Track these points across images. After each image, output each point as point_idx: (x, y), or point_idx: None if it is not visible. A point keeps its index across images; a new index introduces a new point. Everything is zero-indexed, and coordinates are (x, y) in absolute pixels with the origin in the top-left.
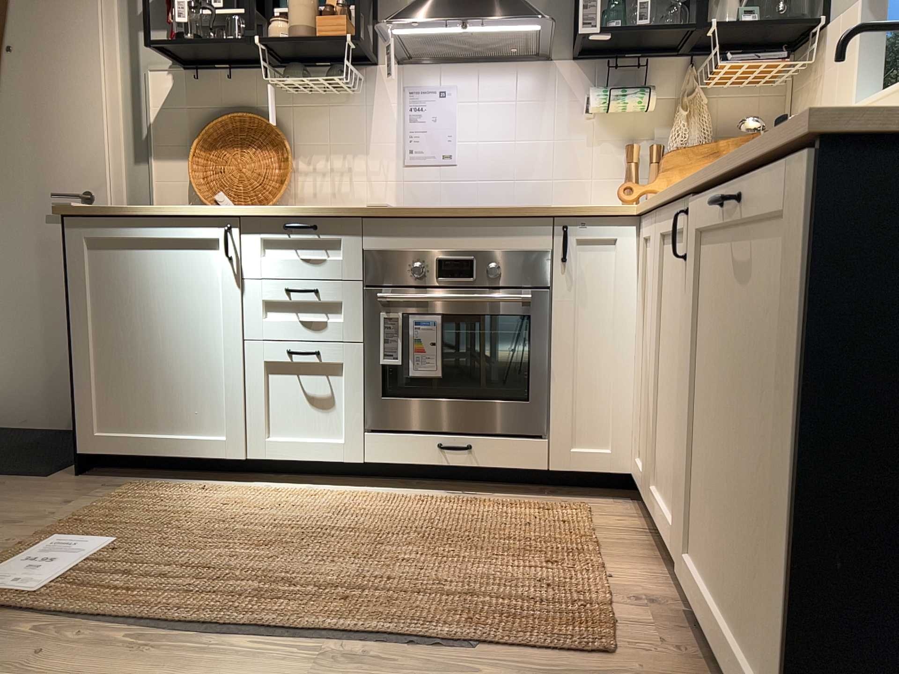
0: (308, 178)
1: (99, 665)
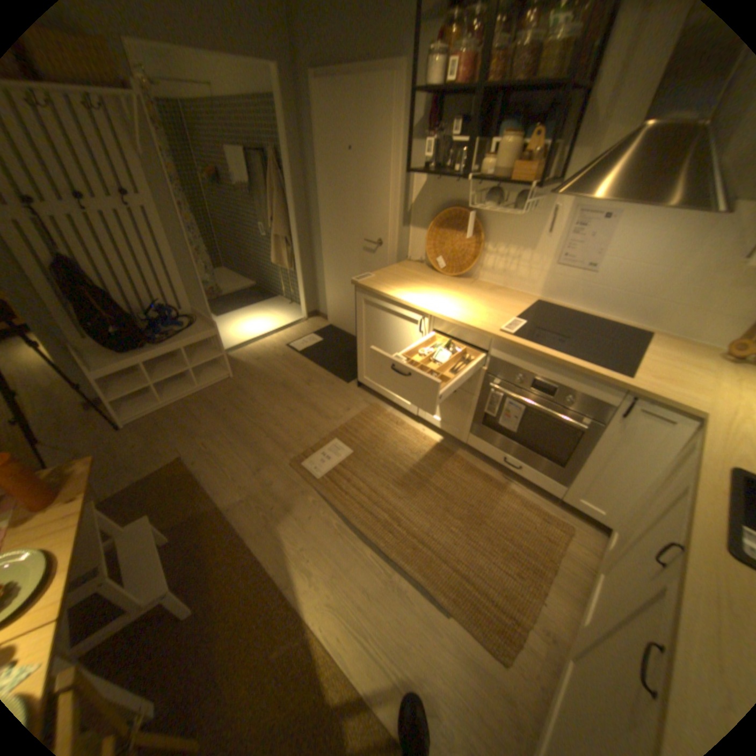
0: (492, 256)
1: (324, 532)
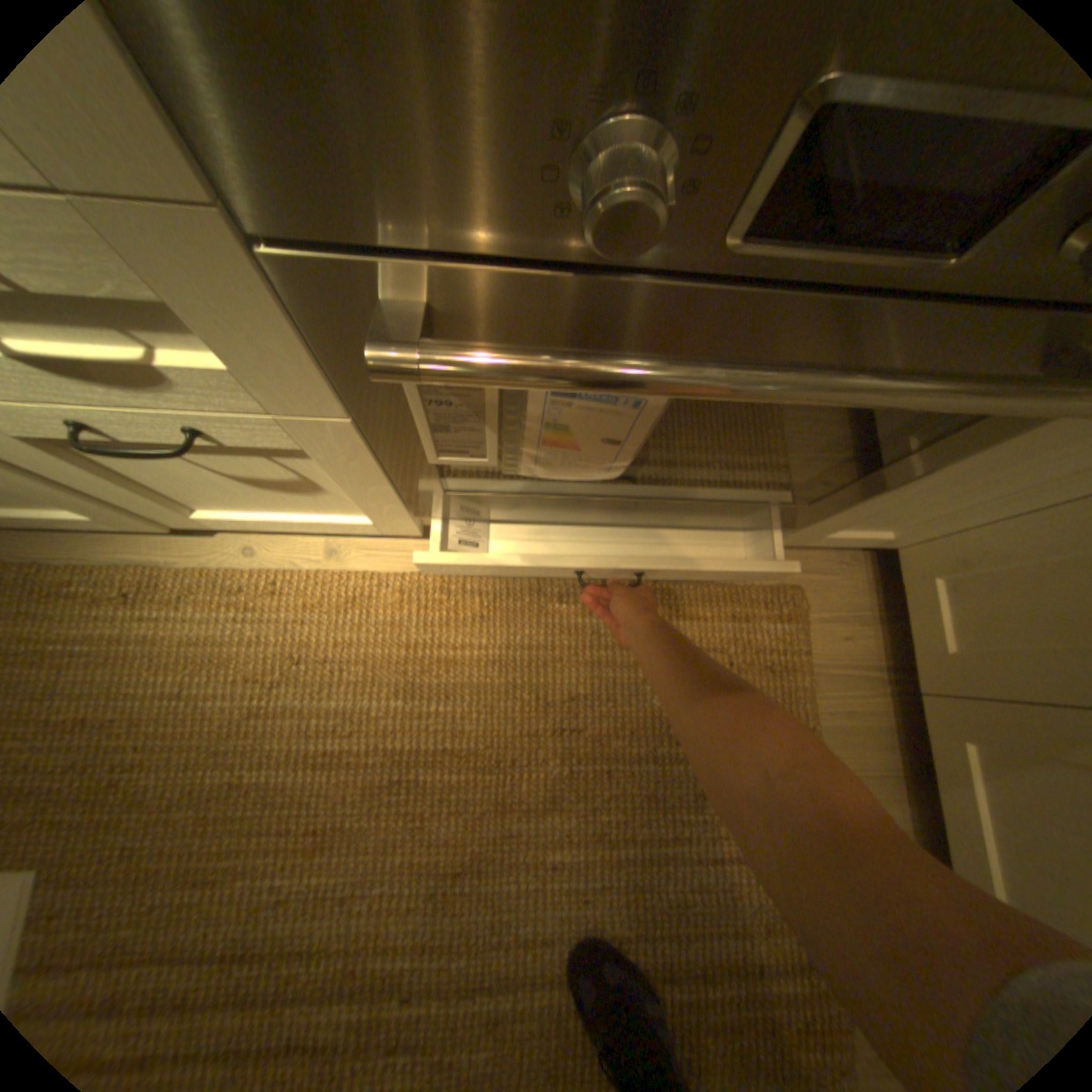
0: None
1: None
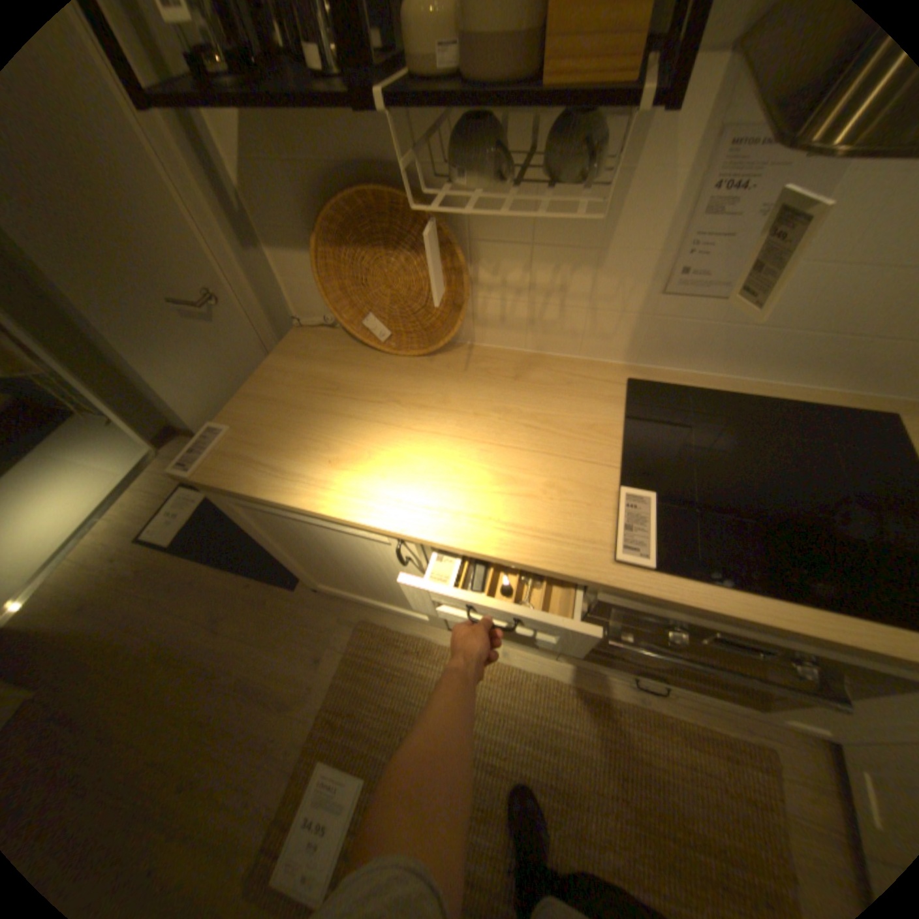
0: (496, 292)
1: None
